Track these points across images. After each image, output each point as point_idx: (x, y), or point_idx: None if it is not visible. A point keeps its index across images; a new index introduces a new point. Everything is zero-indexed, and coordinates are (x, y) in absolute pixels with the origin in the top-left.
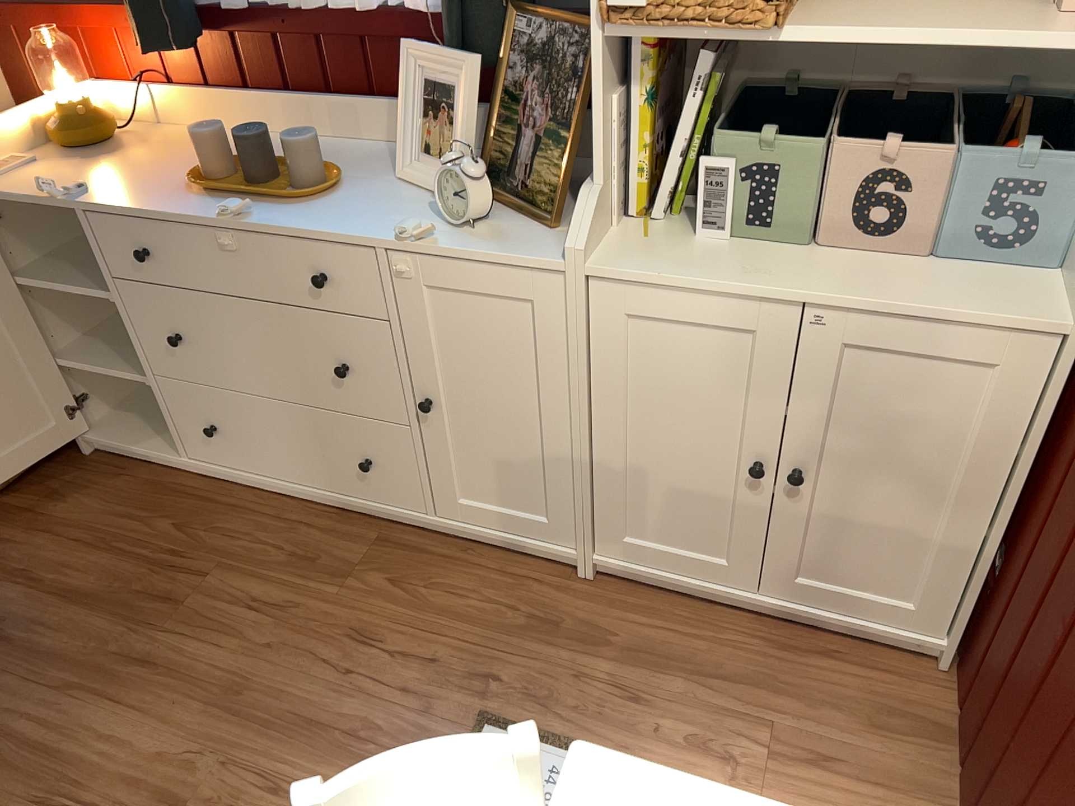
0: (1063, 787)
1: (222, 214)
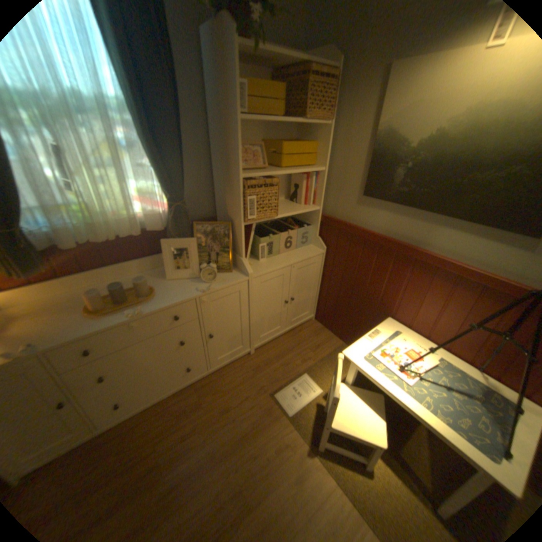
0: (364, 314)
1: (128, 316)
